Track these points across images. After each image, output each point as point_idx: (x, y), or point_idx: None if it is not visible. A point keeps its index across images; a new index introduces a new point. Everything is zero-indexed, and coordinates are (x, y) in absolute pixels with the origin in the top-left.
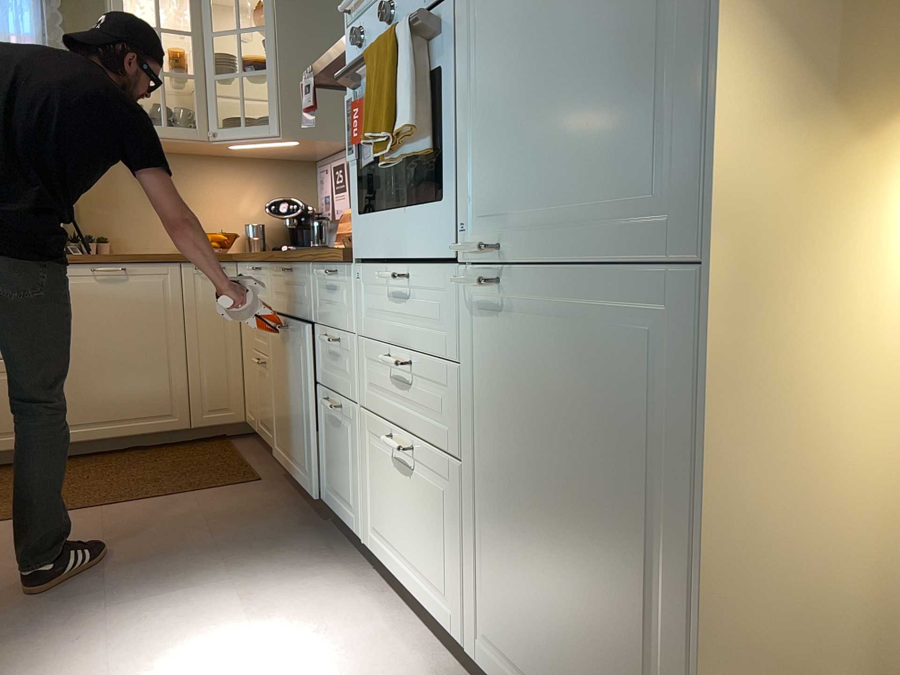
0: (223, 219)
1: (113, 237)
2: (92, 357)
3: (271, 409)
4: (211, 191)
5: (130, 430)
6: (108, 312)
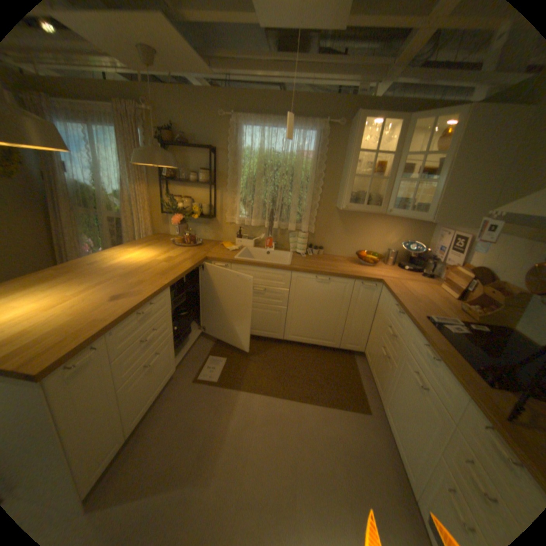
0: (377, 244)
1: (325, 246)
2: (307, 312)
3: (386, 382)
4: (375, 230)
5: (314, 342)
6: (318, 295)
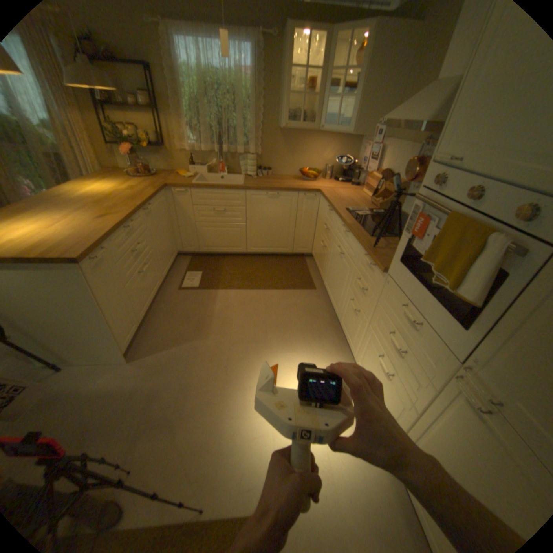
0: (316, 161)
1: (273, 167)
2: (263, 226)
3: (323, 265)
4: (313, 148)
5: (272, 251)
6: (270, 210)
